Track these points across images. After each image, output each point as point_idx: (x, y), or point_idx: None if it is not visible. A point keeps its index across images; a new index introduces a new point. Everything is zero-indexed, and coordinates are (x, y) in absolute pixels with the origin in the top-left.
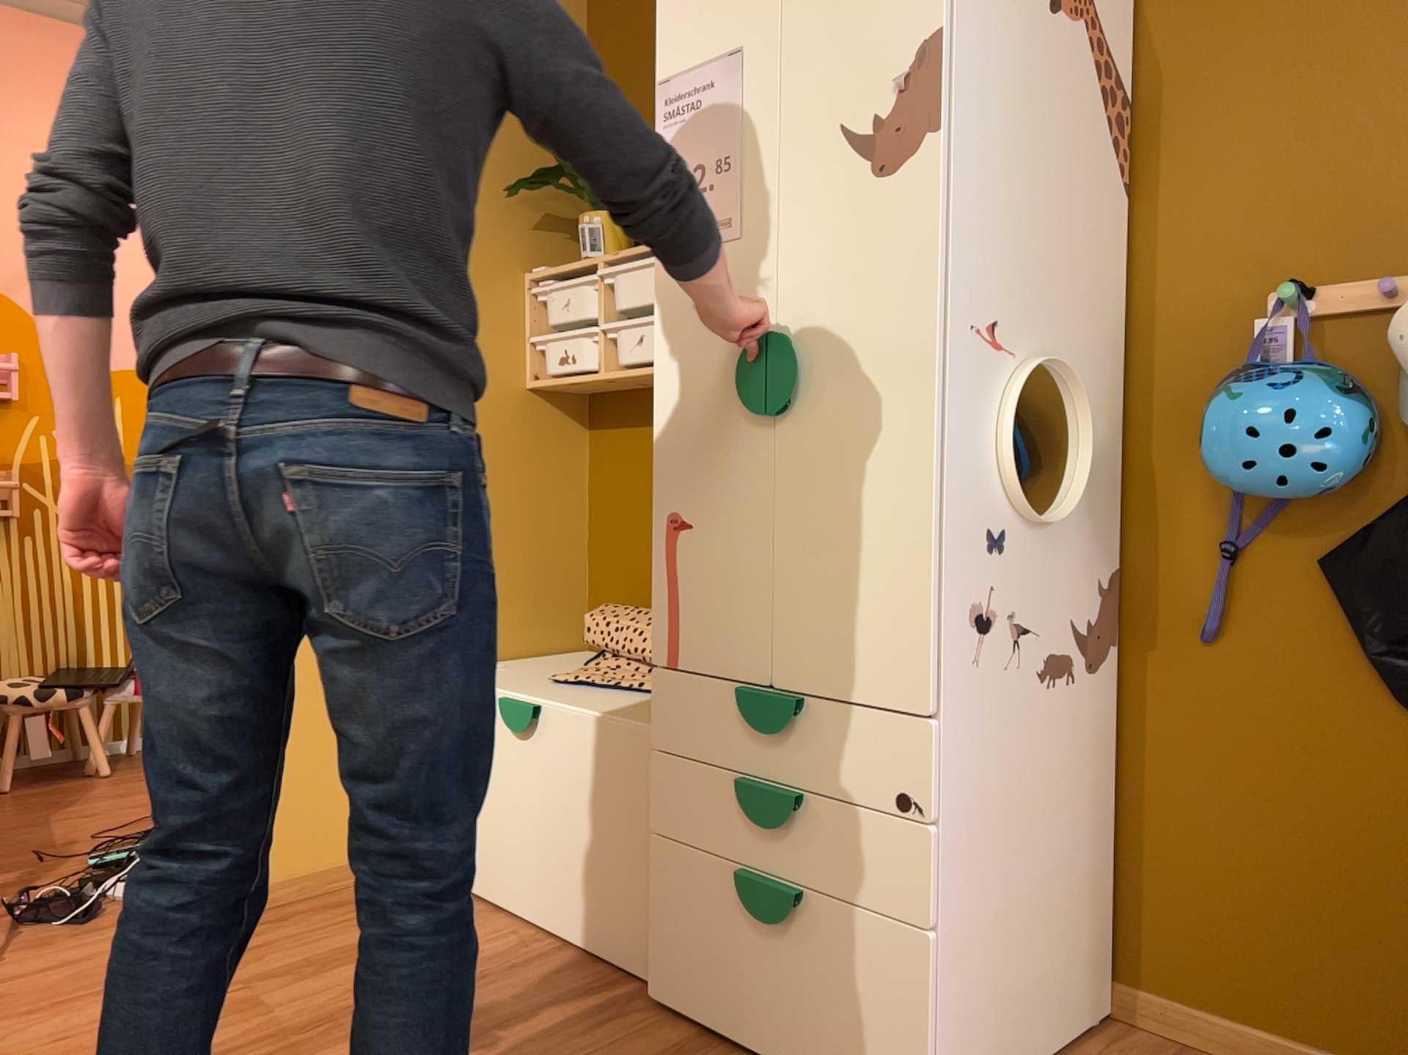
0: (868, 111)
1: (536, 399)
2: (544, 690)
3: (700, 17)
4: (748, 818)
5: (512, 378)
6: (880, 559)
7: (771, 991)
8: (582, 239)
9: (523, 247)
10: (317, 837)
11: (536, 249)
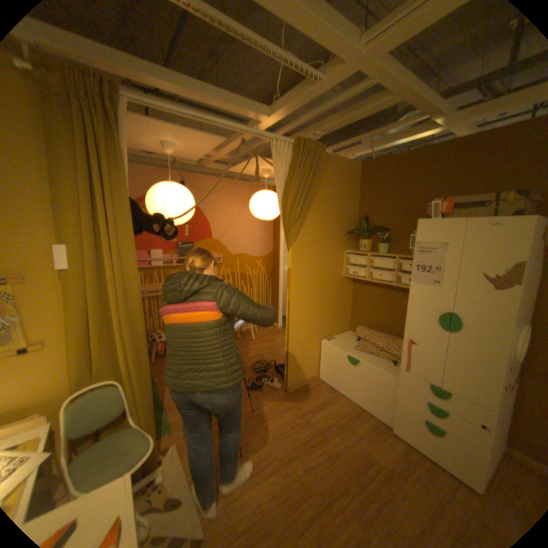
0: (493, 272)
1: (344, 278)
2: (356, 354)
3: (432, 231)
4: (431, 412)
5: (340, 275)
6: (483, 375)
7: (433, 446)
8: (360, 245)
9: (344, 245)
10: (303, 375)
11: (346, 245)
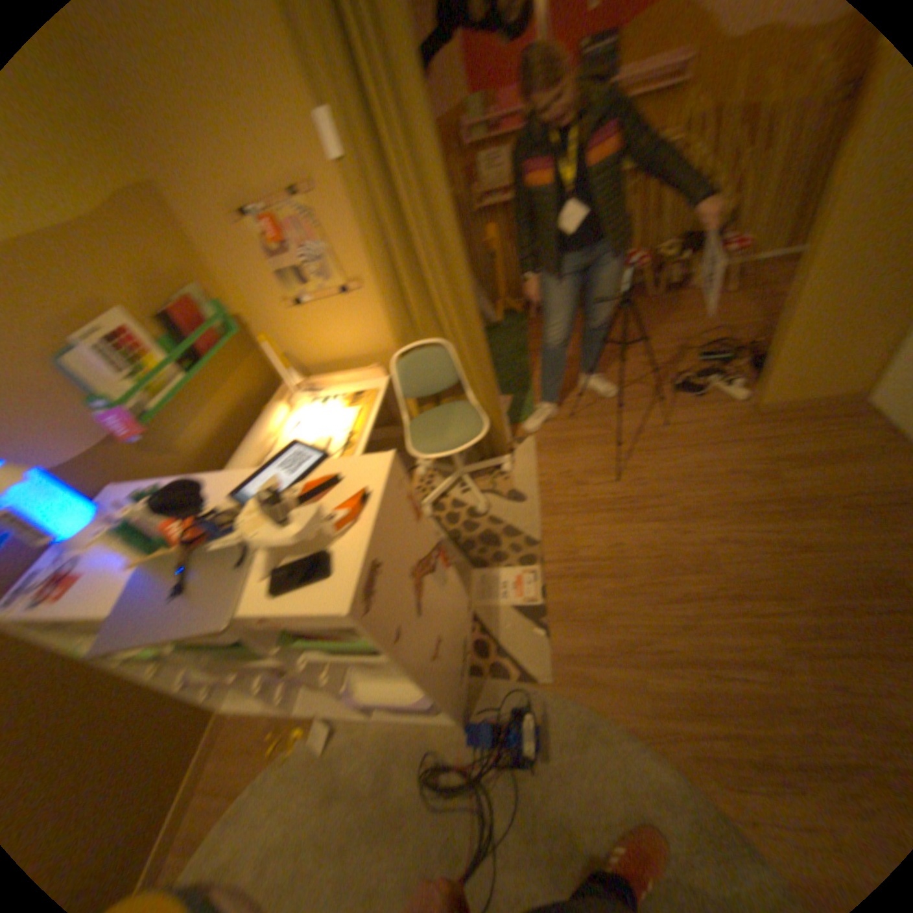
0: None
1: None
2: None
3: None
4: None
5: None
6: None
7: None
8: None
9: None
10: (816, 385)
11: None
